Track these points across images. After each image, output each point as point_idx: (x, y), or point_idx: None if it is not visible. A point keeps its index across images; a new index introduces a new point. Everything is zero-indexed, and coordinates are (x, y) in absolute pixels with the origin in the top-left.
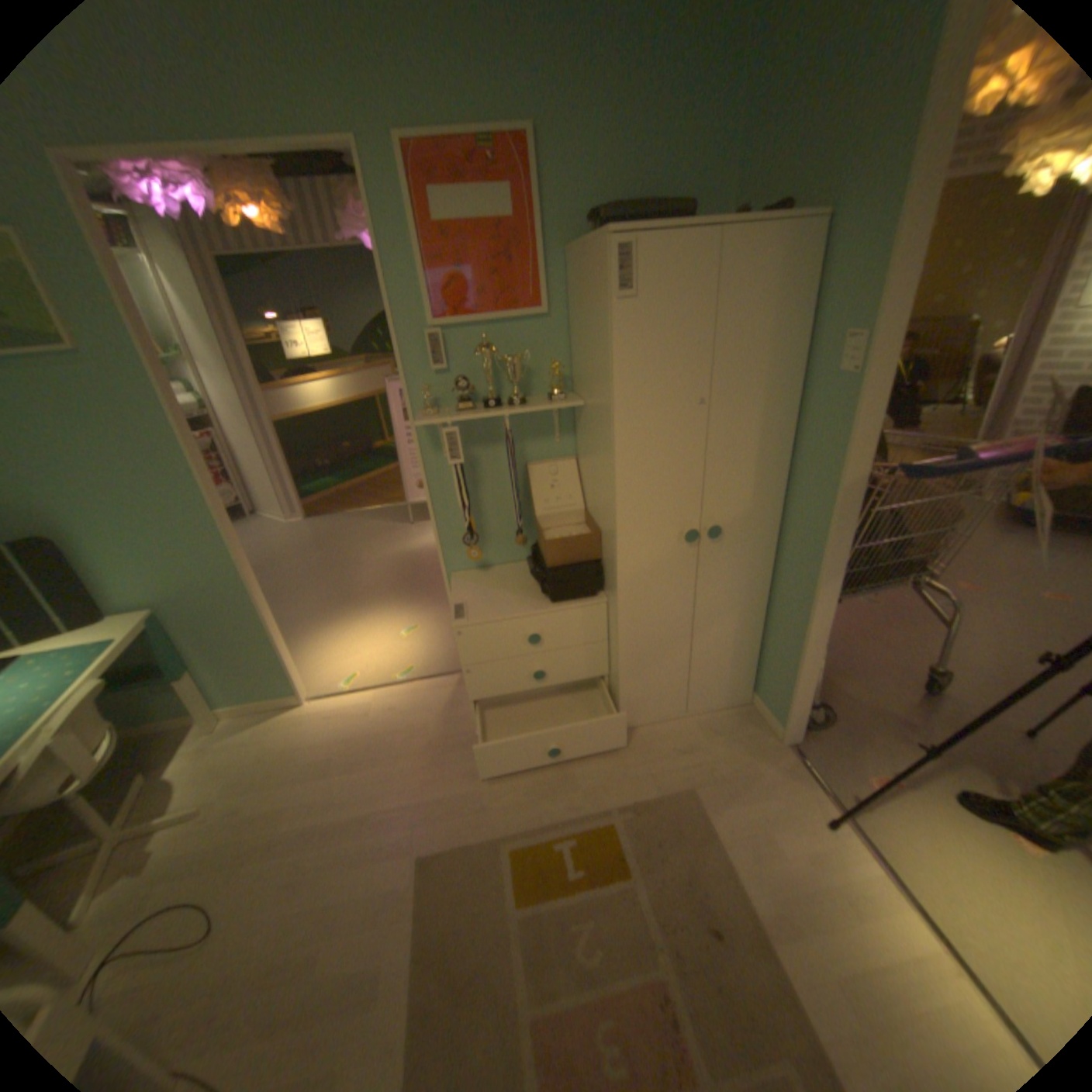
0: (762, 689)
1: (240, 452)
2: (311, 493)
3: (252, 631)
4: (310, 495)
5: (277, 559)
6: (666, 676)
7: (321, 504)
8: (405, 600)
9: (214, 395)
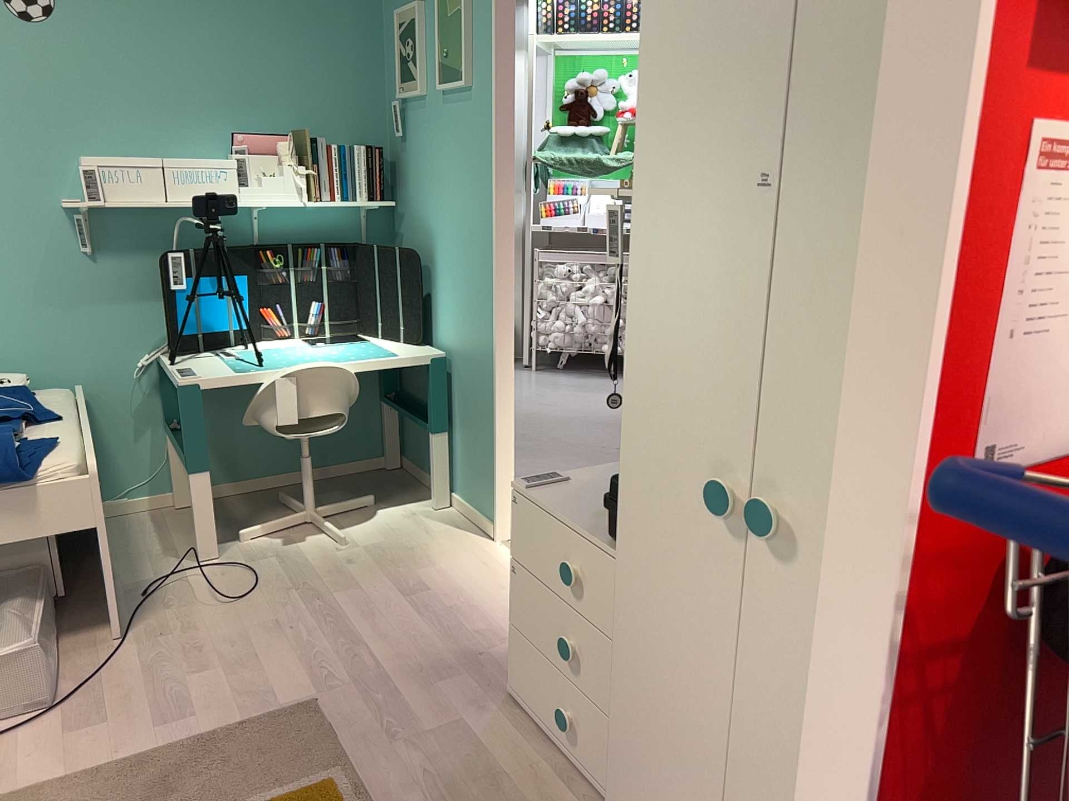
0: None
1: None
2: None
3: (488, 420)
4: None
5: None
6: None
7: None
8: None
9: None
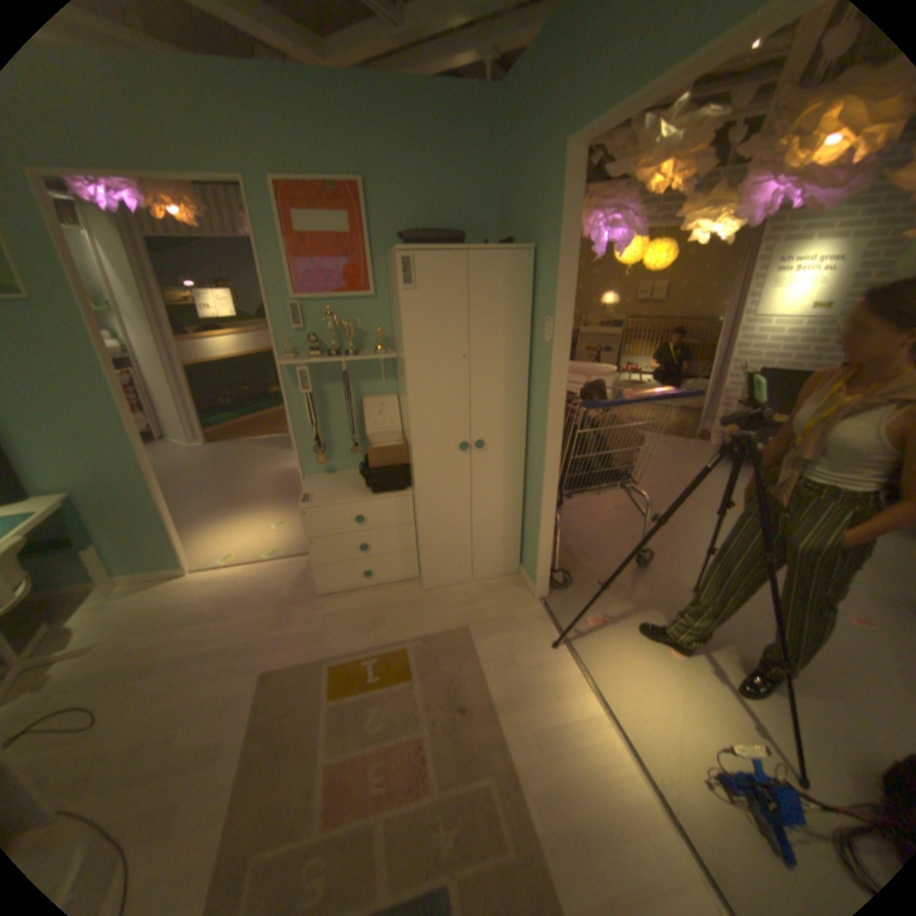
0: (524, 561)
1: (153, 389)
2: (211, 425)
3: (148, 515)
4: (211, 427)
5: (177, 474)
6: (454, 549)
7: (219, 434)
8: (277, 504)
9: (135, 343)
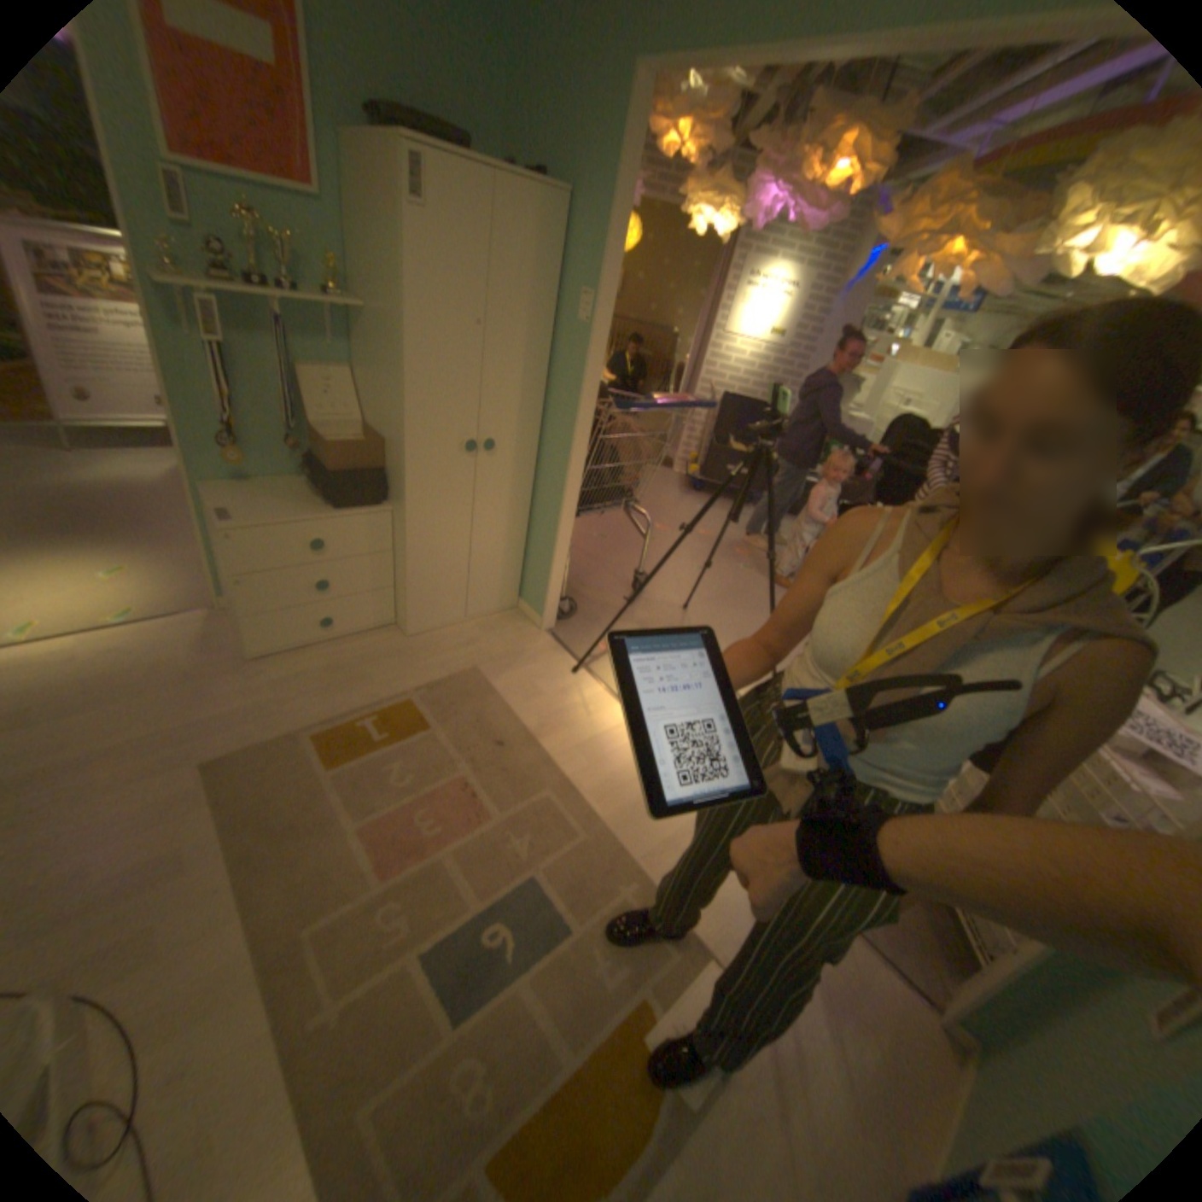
0: (524, 593)
1: None
2: None
3: None
4: None
5: None
6: (447, 582)
7: None
8: (88, 541)
9: None
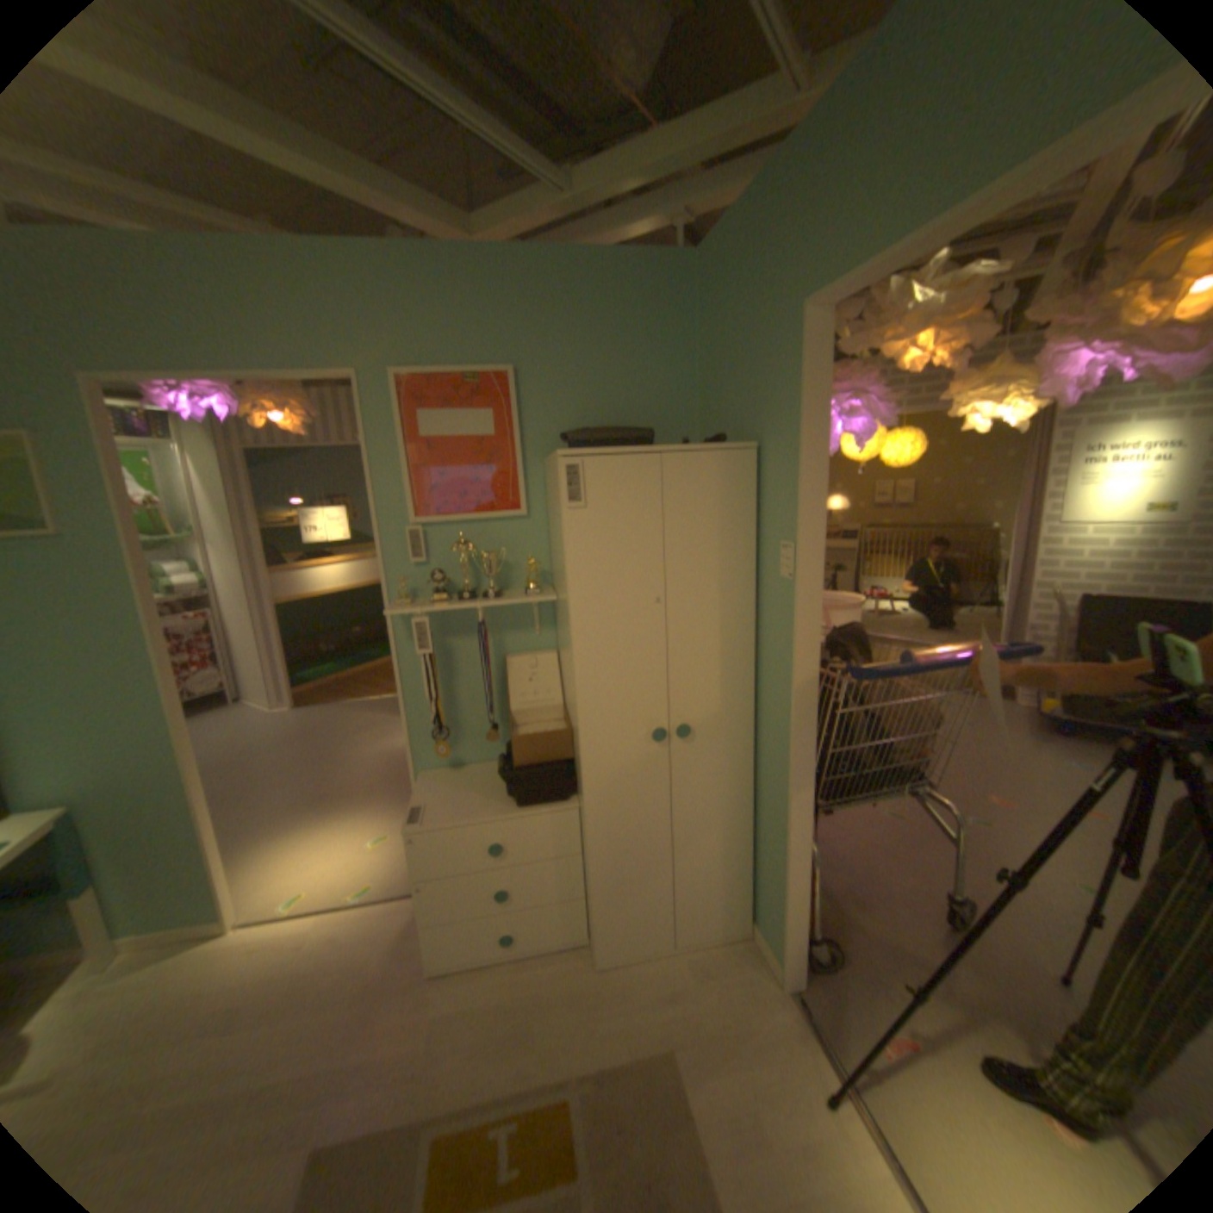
0: (761, 920)
1: (234, 634)
2: (306, 681)
3: (181, 836)
4: (305, 683)
5: (248, 754)
6: (647, 901)
7: (315, 693)
8: (380, 805)
9: (218, 575)
